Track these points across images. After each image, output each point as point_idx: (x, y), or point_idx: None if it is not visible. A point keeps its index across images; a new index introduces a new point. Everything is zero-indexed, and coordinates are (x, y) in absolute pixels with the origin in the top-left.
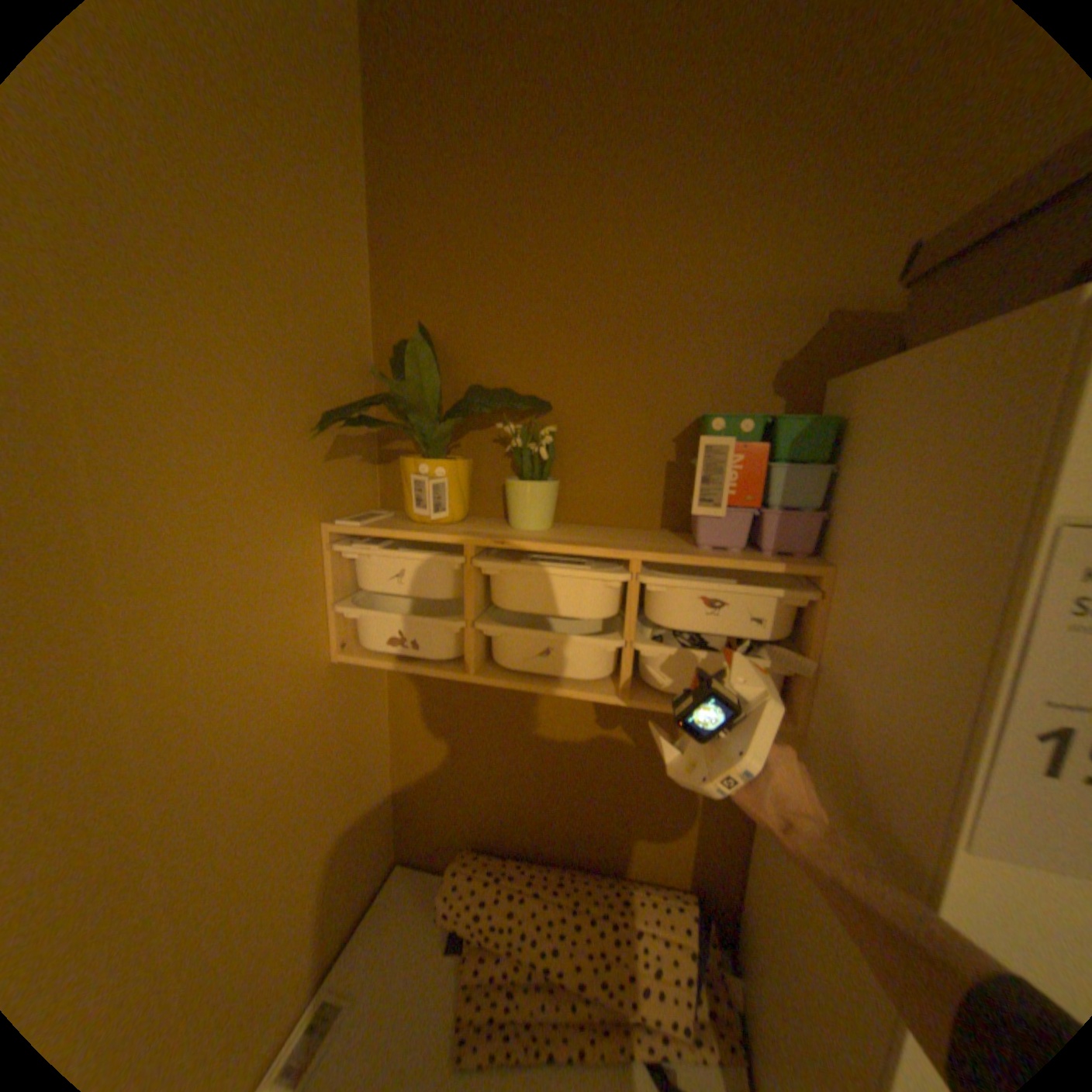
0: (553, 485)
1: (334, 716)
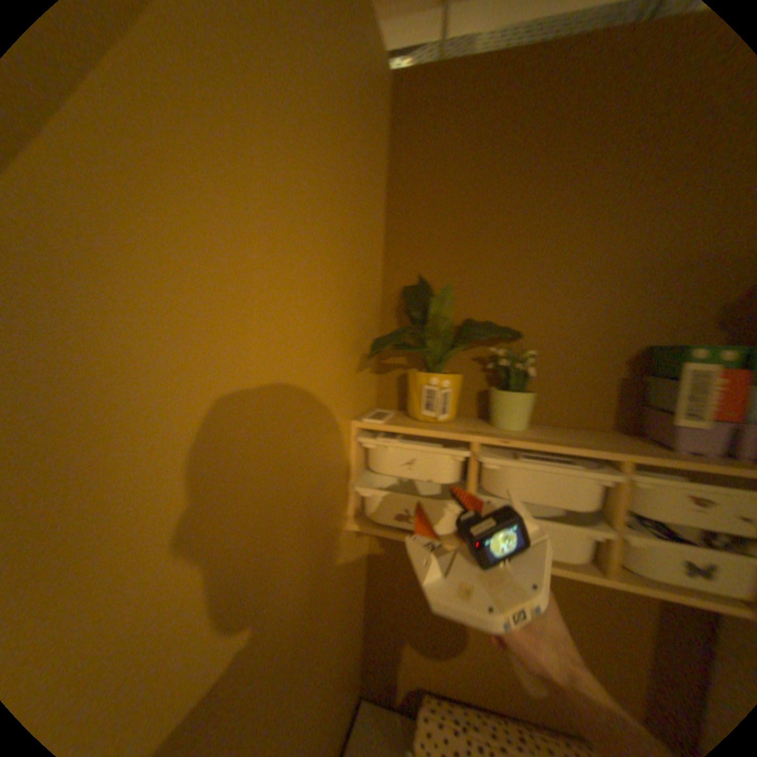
0: (535, 395)
1: (345, 574)
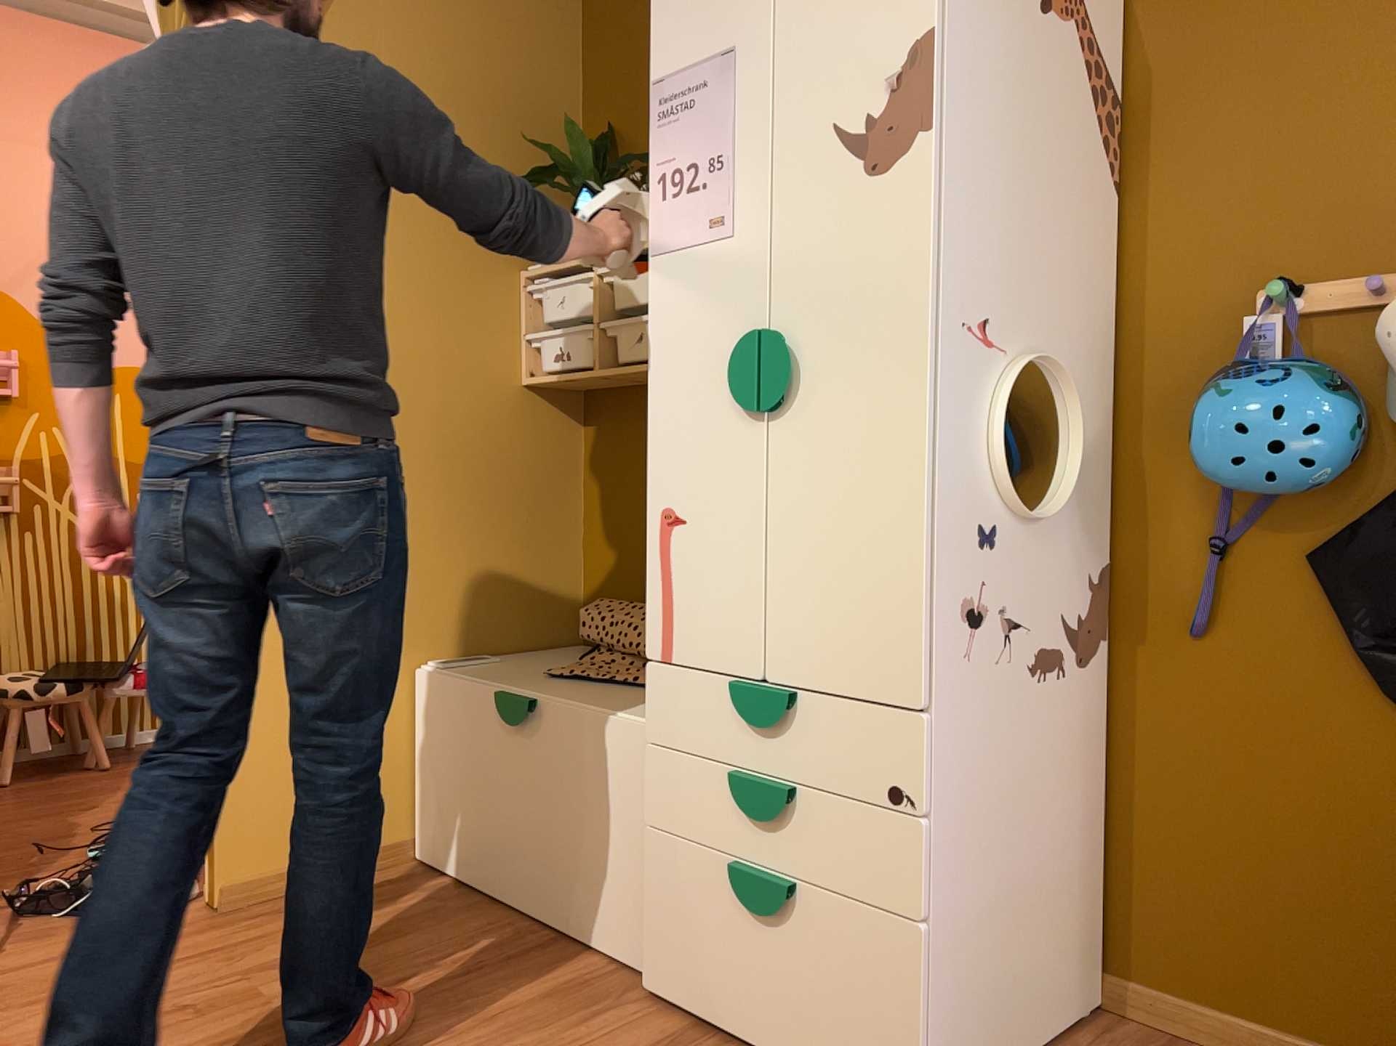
0: None
1: (519, 432)
